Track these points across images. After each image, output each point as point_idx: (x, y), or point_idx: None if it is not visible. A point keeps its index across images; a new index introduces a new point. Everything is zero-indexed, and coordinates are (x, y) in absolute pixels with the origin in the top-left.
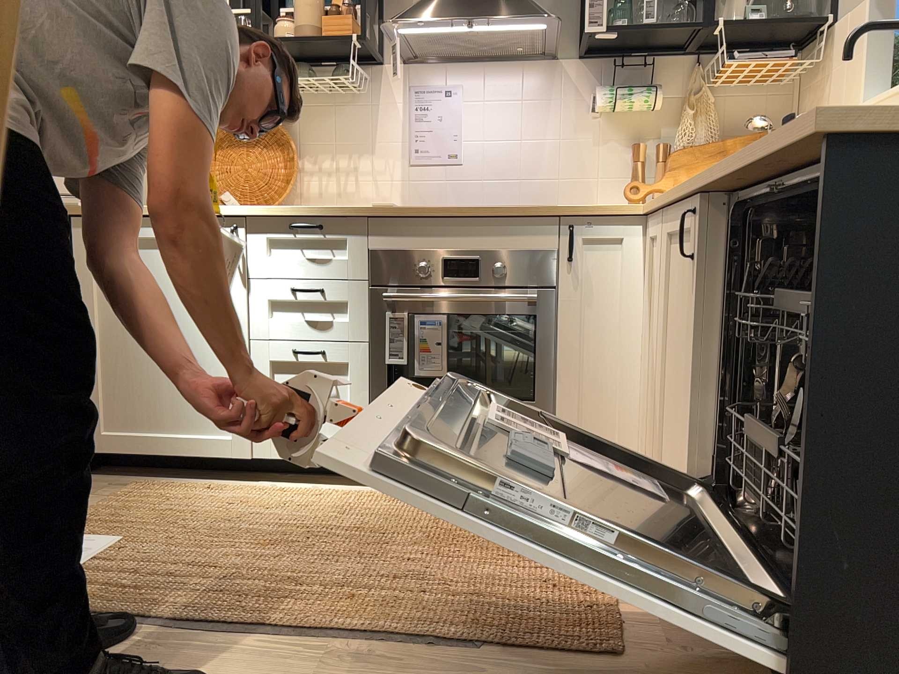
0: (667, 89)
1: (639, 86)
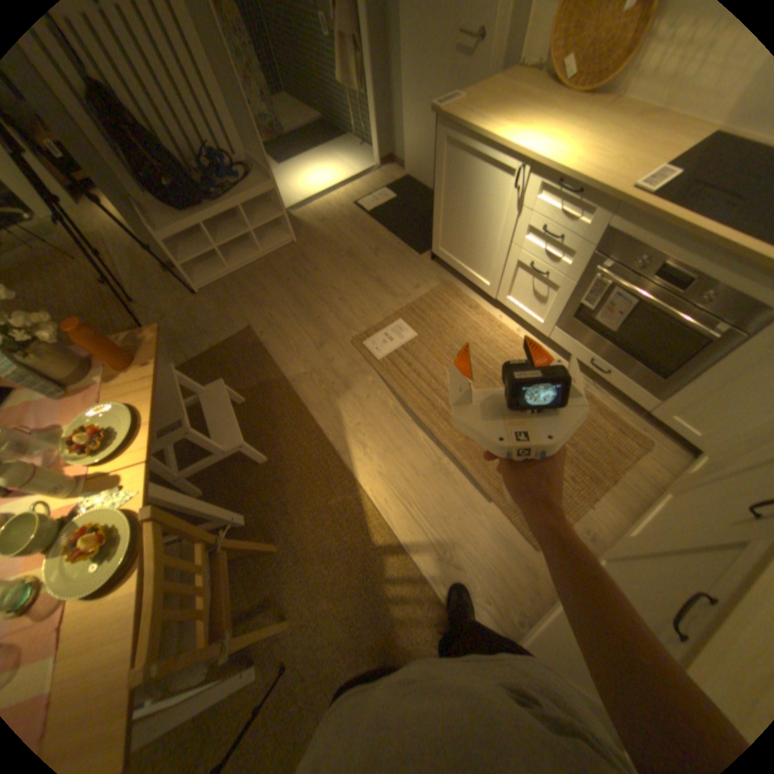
0: None
1: None
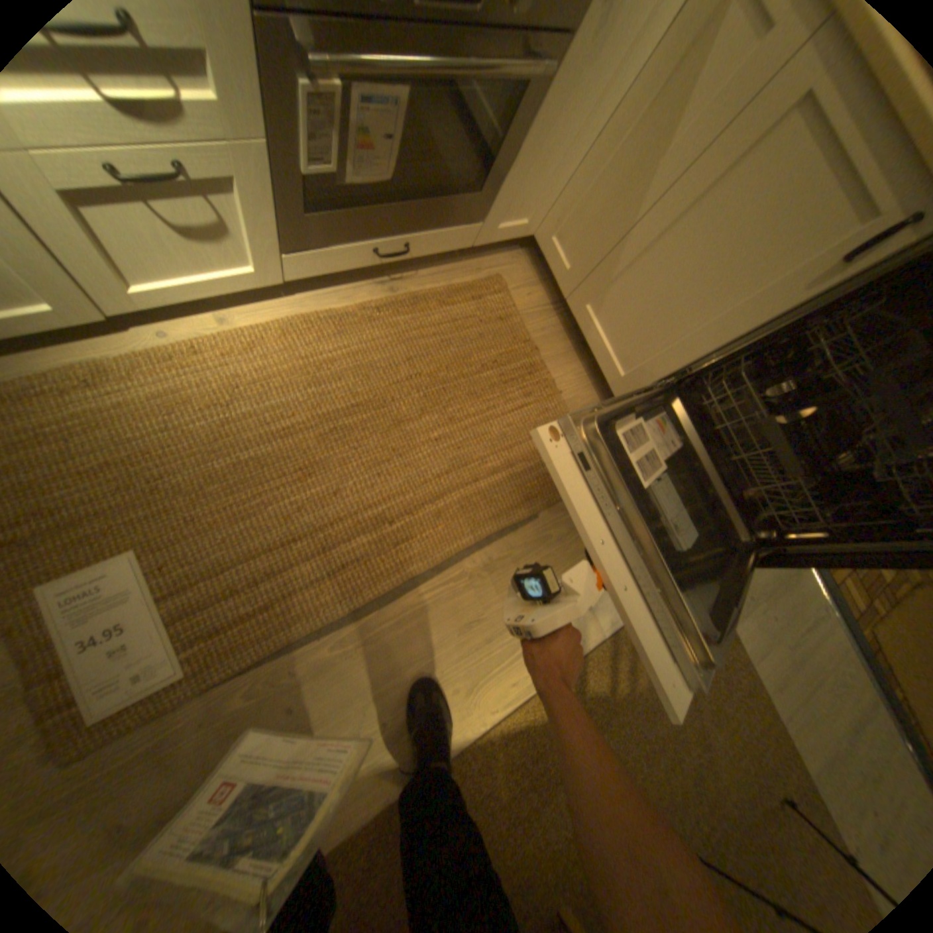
0: None
1: None
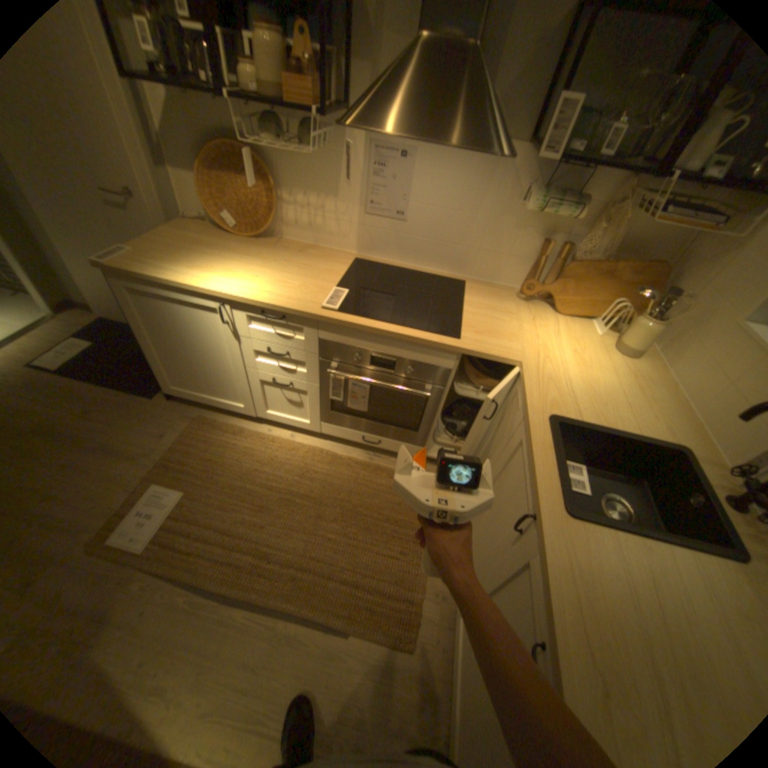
0: (599, 191)
1: (573, 195)
